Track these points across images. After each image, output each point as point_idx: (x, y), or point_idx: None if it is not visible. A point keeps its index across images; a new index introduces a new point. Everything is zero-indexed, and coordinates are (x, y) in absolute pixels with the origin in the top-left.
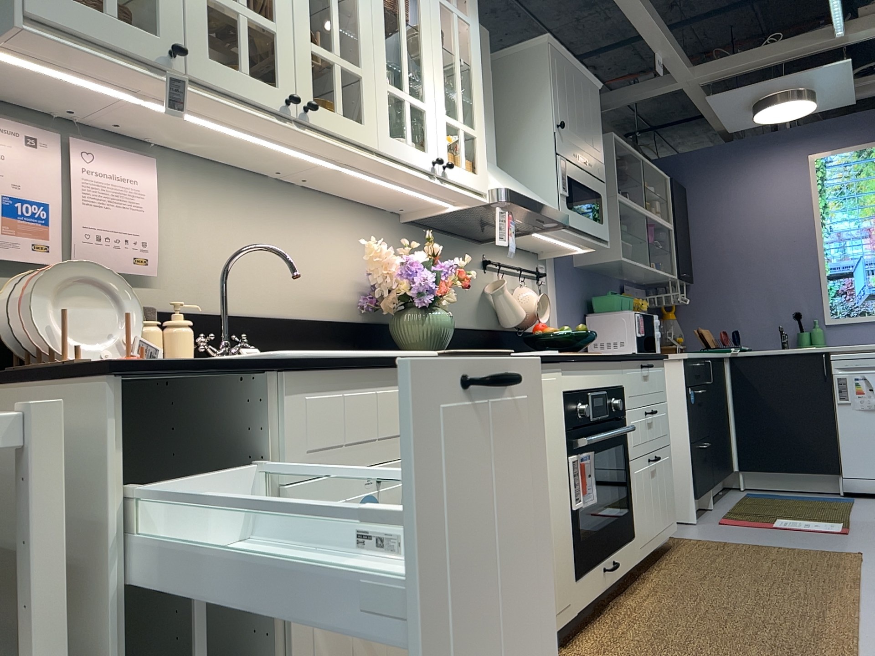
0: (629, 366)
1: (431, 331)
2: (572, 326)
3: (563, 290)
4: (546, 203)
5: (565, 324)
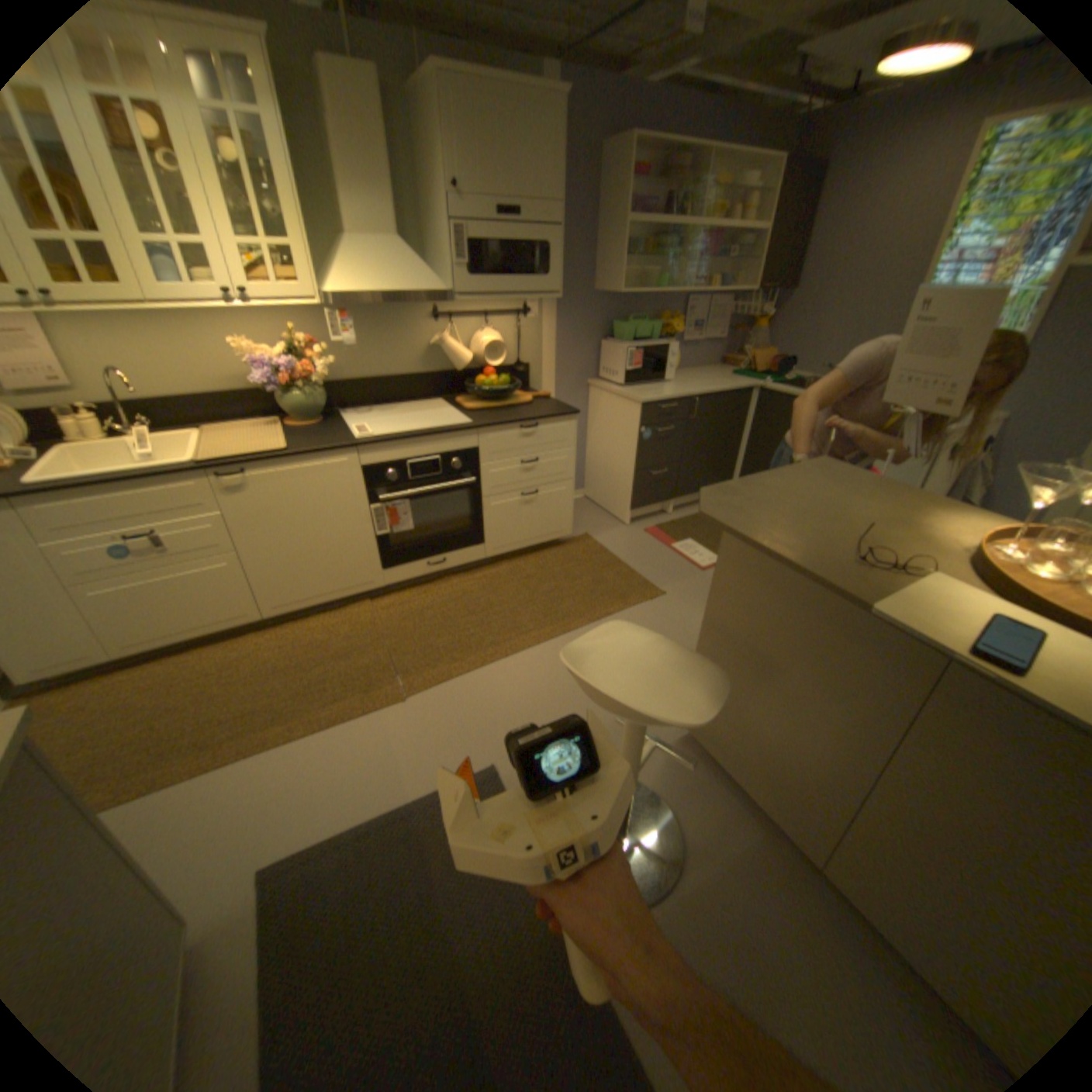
0: (491, 431)
1: (293, 407)
2: (578, 351)
3: (565, 319)
4: (416, 284)
5: (564, 352)
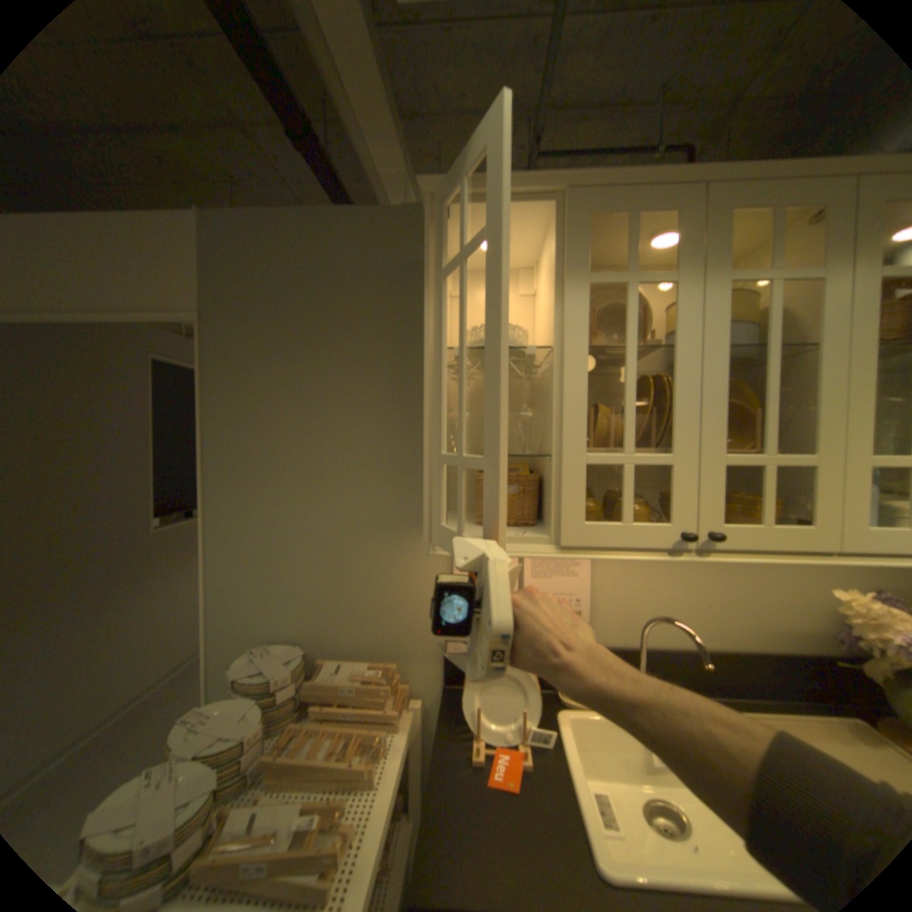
0: None
1: None
2: None
3: None
4: None
5: None
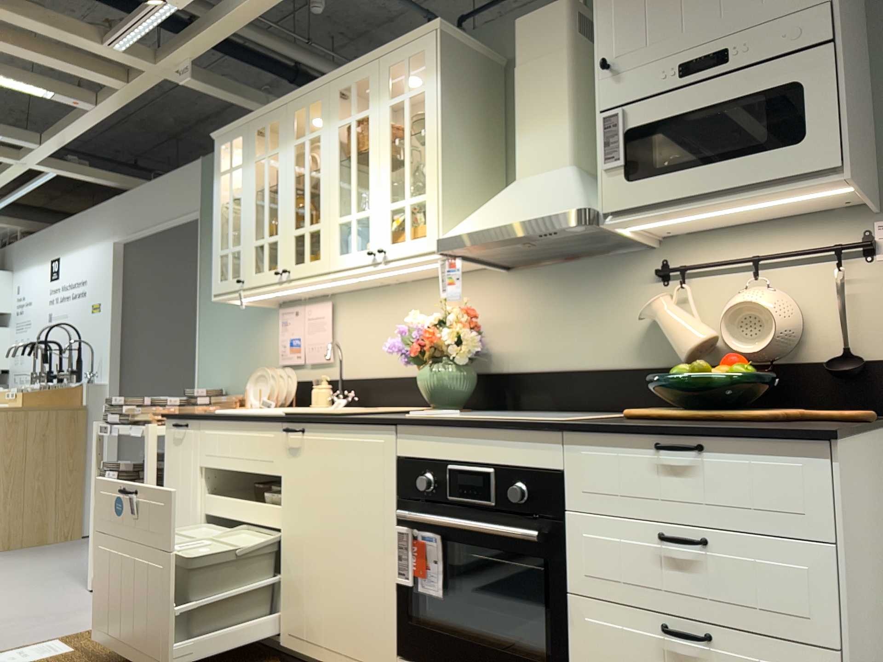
0: (589, 440)
1: (423, 387)
2: None
3: None
4: (542, 209)
5: None
